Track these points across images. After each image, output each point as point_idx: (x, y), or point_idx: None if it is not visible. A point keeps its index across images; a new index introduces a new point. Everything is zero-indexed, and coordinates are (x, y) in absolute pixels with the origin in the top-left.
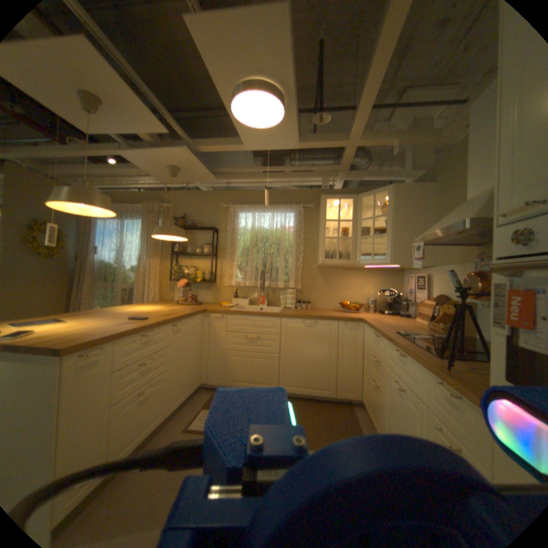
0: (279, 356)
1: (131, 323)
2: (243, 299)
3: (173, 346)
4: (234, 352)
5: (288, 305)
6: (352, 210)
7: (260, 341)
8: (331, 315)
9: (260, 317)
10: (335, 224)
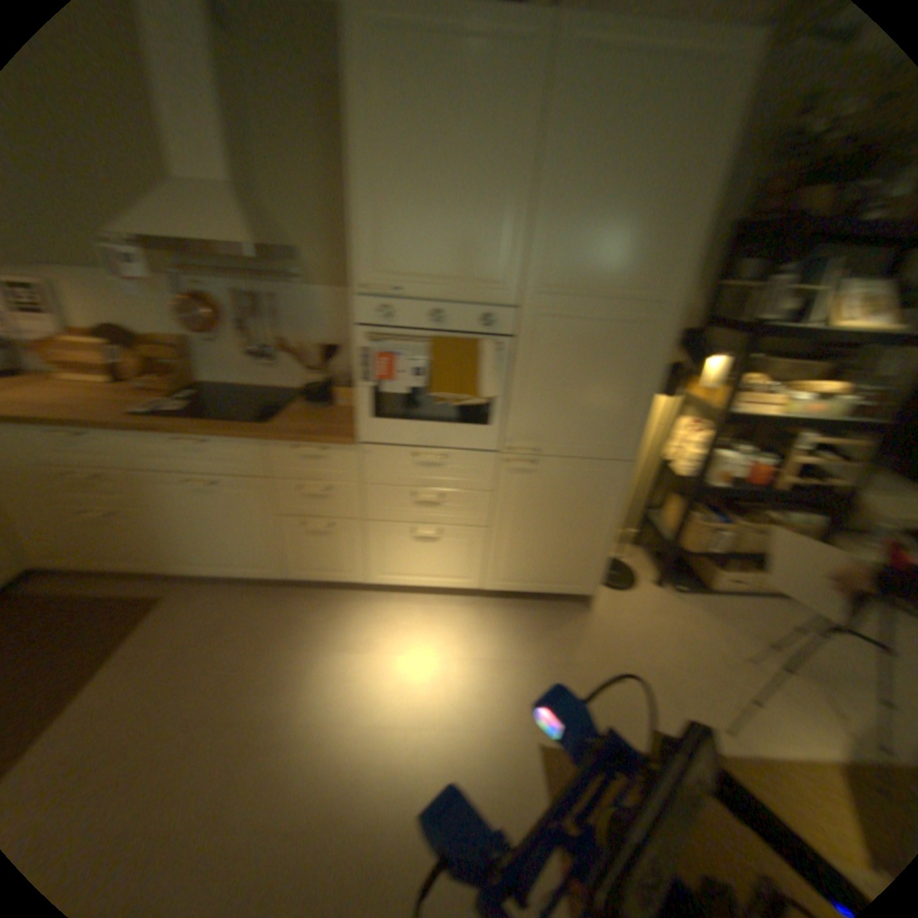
0: None
1: None
2: None
3: None
4: None
5: None
6: None
7: None
8: None
9: None
10: None
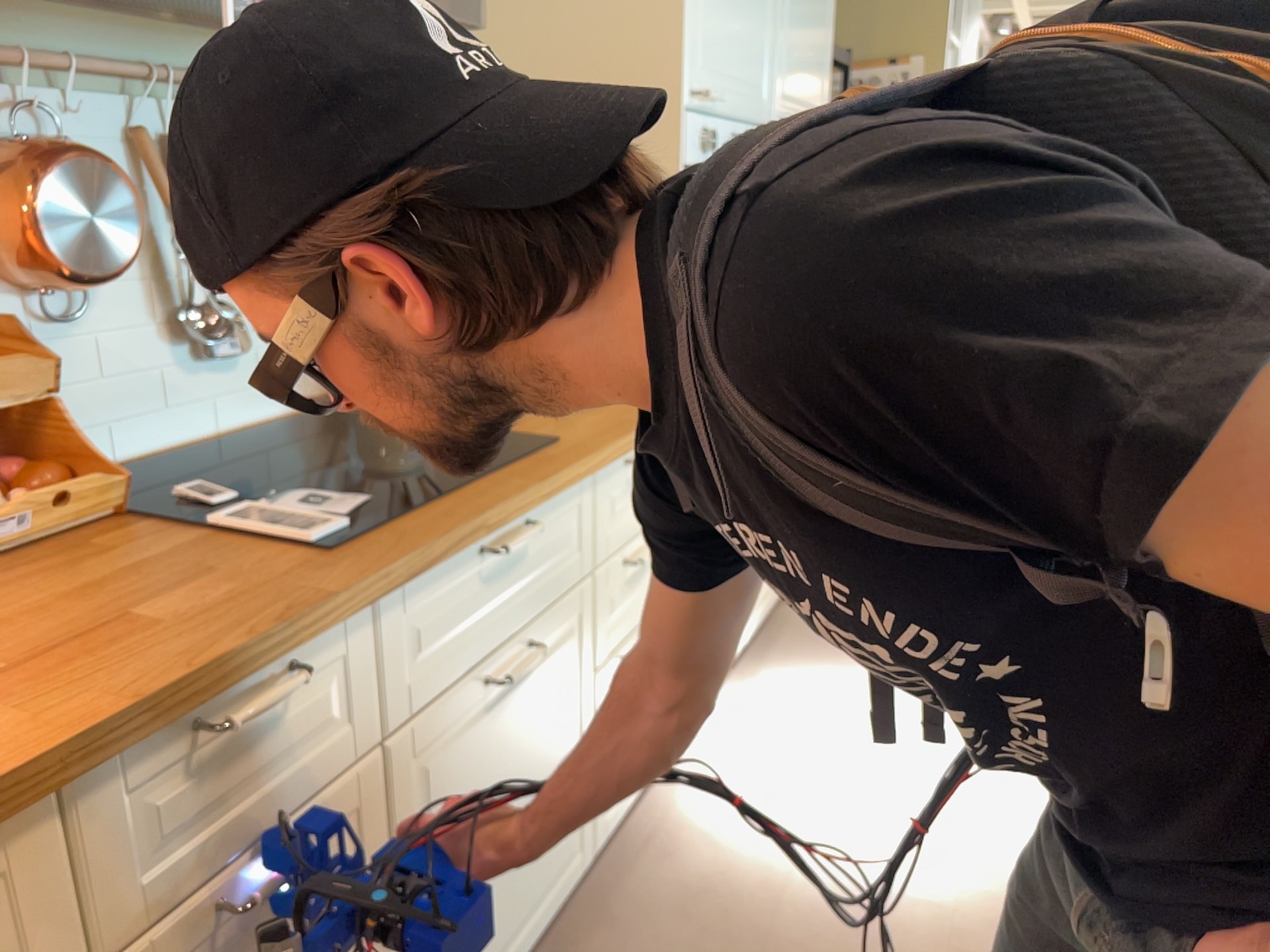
0: None
1: None
2: None
3: None
4: None
5: None
6: None
7: None
8: None
9: None
10: None
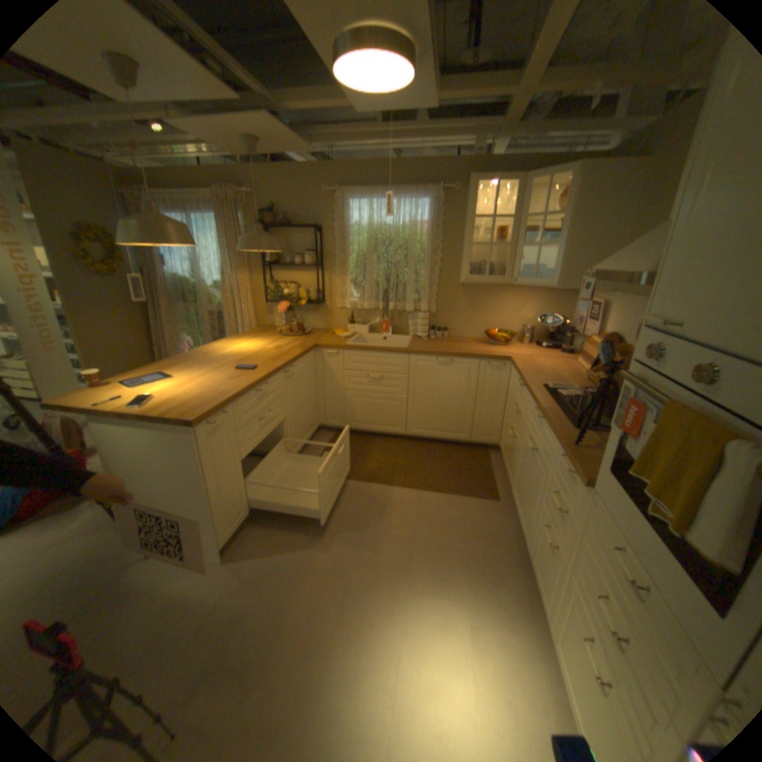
0: (407, 398)
1: (242, 378)
2: (361, 327)
3: (288, 394)
4: (356, 394)
5: (420, 334)
6: (517, 196)
7: (385, 382)
8: (472, 353)
9: (385, 354)
10: (490, 218)
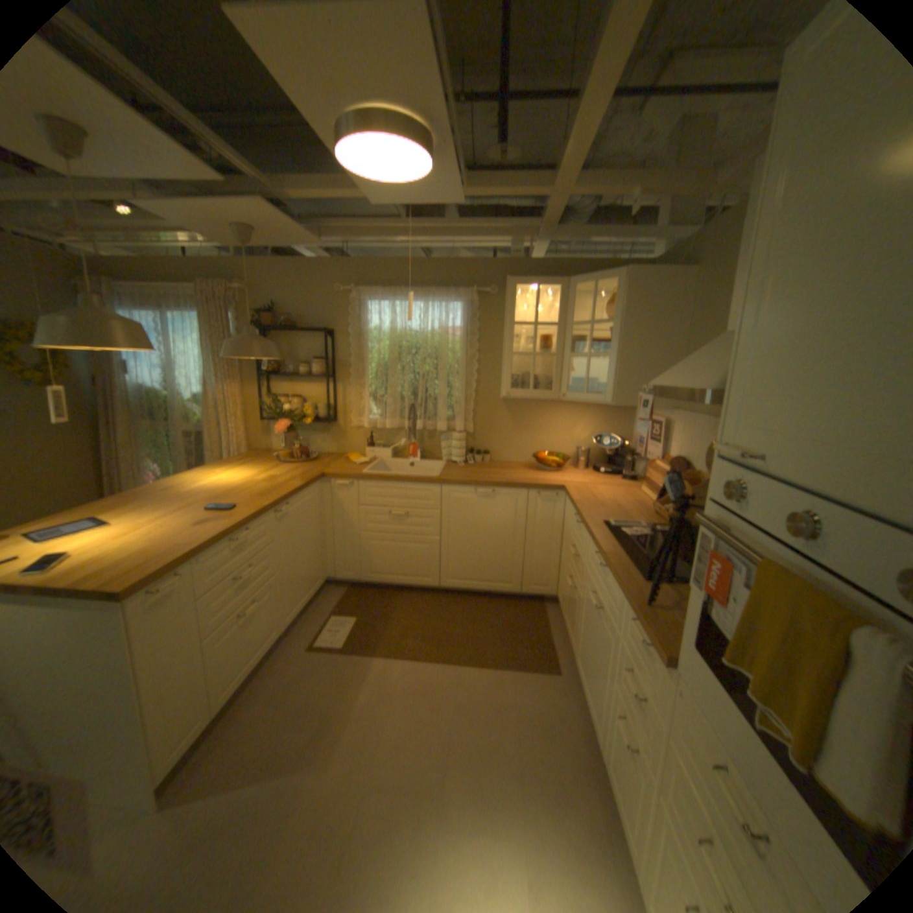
0: (440, 540)
1: (211, 522)
2: (383, 450)
3: (280, 541)
4: (374, 536)
5: (455, 459)
6: (559, 302)
7: (411, 520)
8: (517, 481)
9: (410, 485)
10: (531, 325)
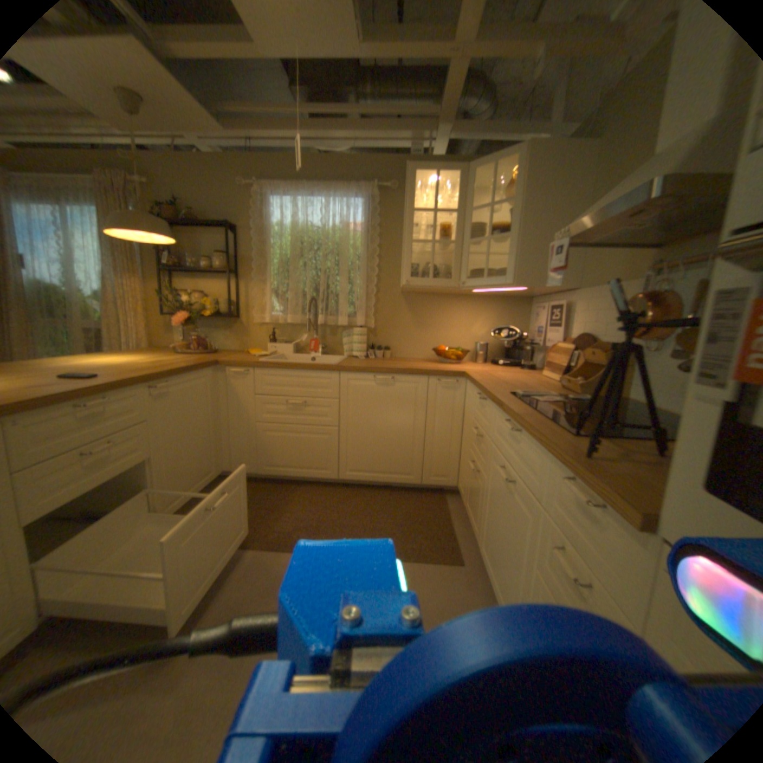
0: (339, 429)
1: (57, 385)
2: (285, 345)
3: (158, 420)
4: (271, 426)
5: (356, 353)
6: (460, 193)
7: (309, 408)
8: (418, 368)
9: (308, 371)
10: (432, 218)
